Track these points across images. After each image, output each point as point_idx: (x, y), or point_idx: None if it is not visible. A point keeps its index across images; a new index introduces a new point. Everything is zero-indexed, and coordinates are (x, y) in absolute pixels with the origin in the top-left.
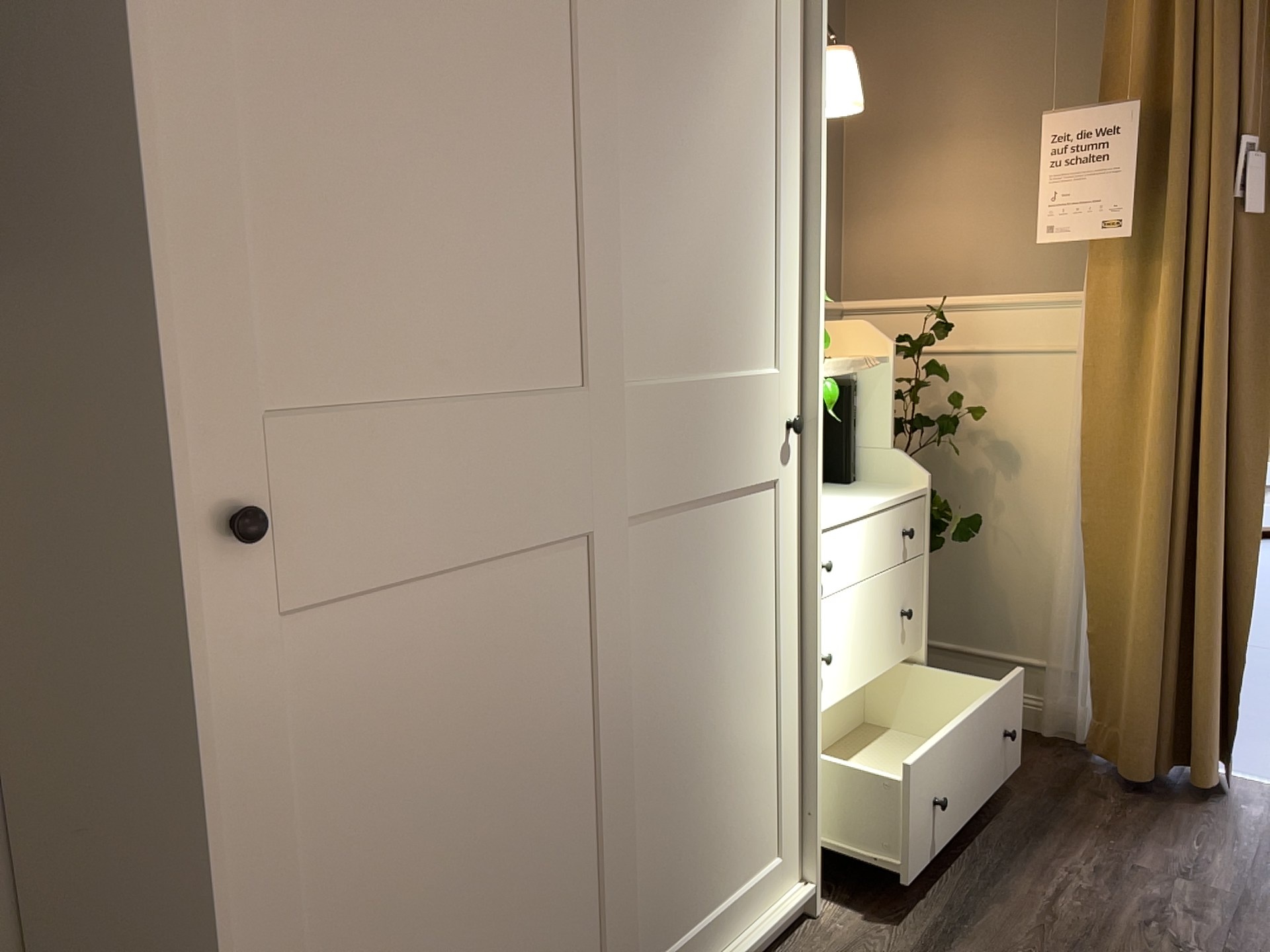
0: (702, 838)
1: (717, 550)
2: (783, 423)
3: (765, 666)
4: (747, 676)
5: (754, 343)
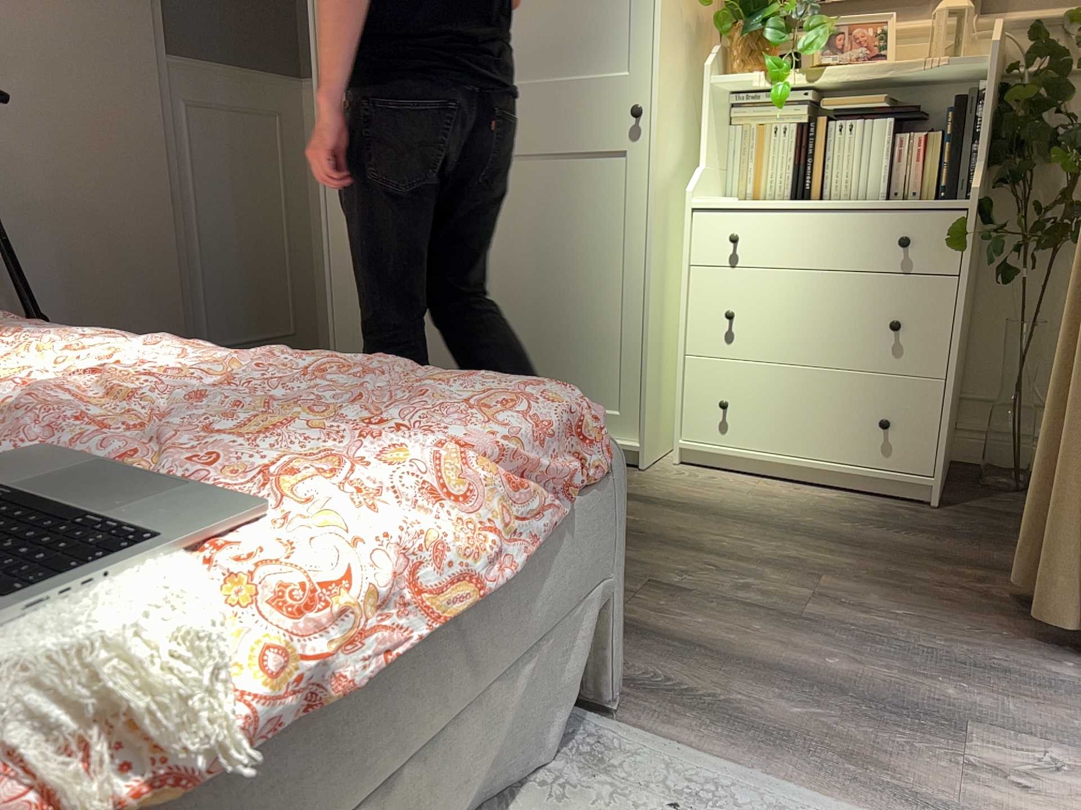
0: (547, 362)
1: (564, 190)
2: (633, 110)
3: (612, 282)
4: (592, 280)
5: (606, 53)
